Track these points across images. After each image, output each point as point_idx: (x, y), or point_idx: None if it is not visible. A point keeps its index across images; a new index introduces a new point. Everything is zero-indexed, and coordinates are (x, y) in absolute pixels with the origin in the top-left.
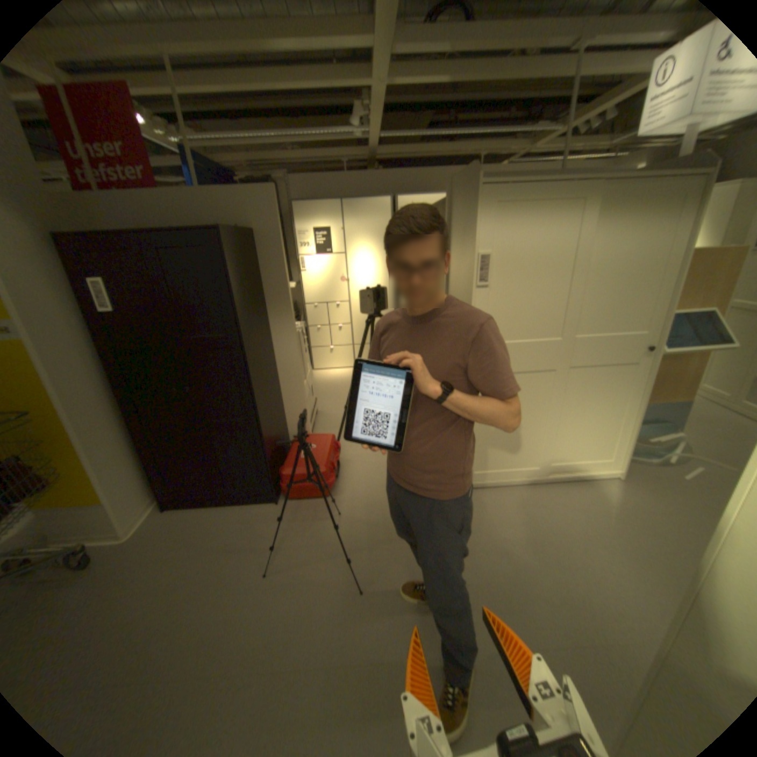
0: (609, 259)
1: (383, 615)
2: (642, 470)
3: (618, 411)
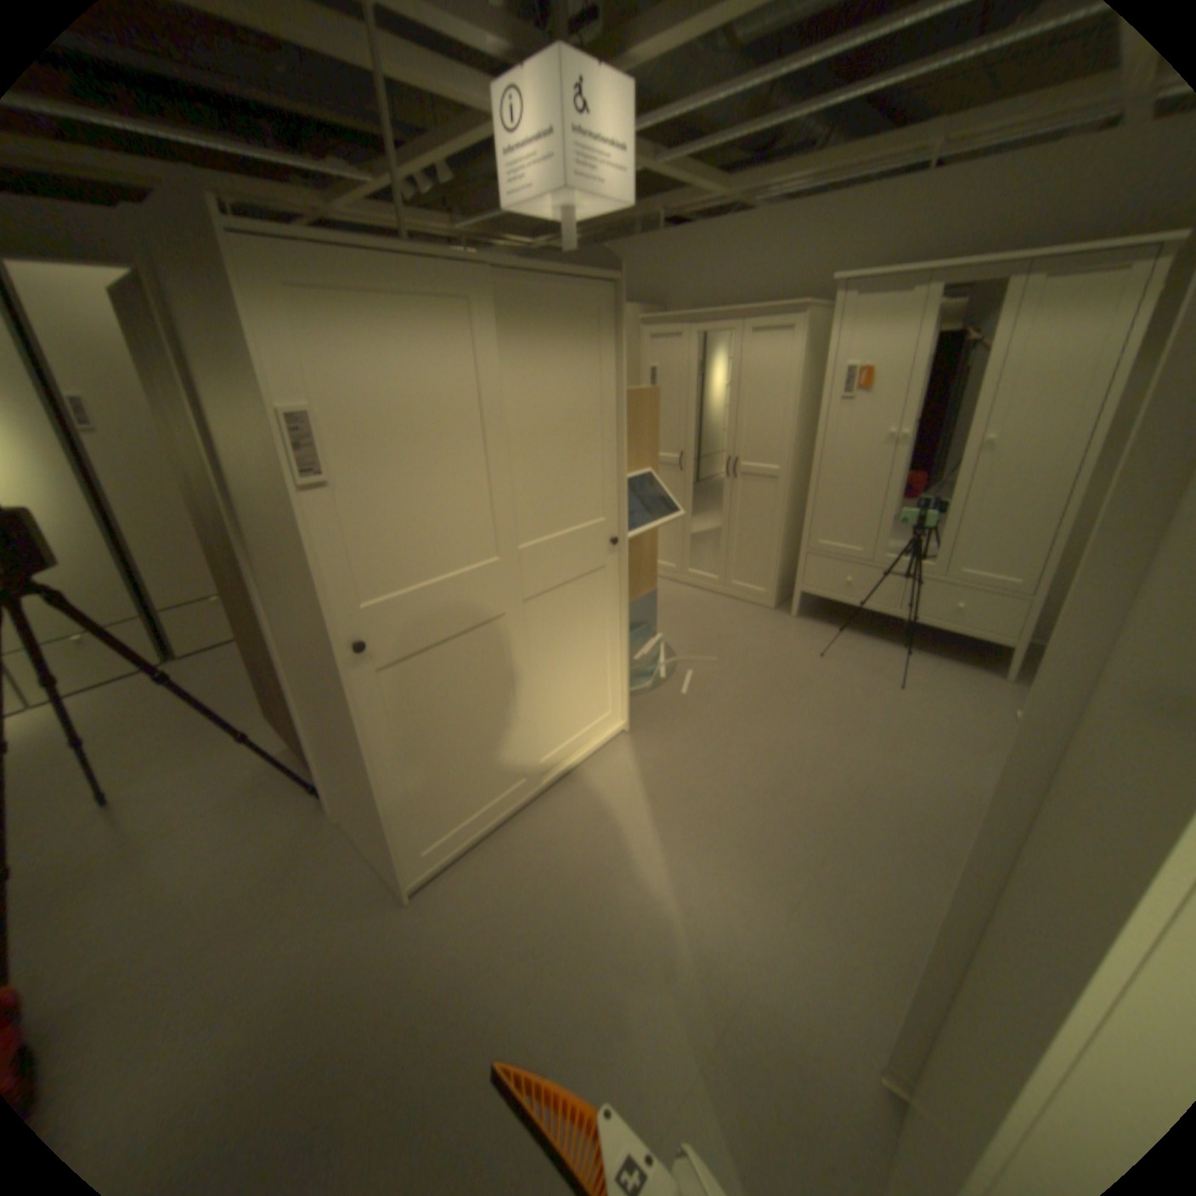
0: (532, 412)
1: None
2: (639, 703)
3: (599, 641)
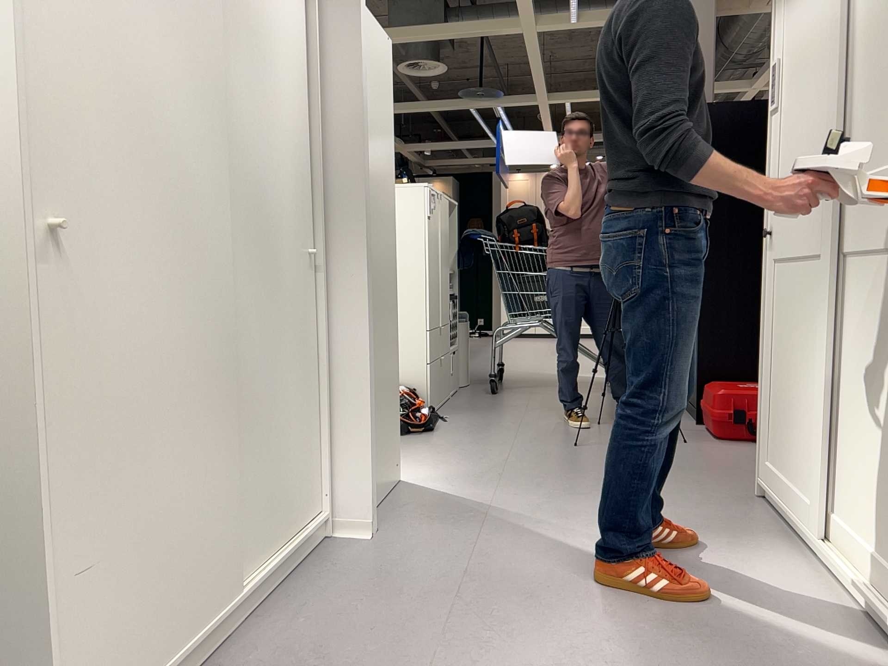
0: (869, 4)
1: (553, 449)
2: None
3: None
